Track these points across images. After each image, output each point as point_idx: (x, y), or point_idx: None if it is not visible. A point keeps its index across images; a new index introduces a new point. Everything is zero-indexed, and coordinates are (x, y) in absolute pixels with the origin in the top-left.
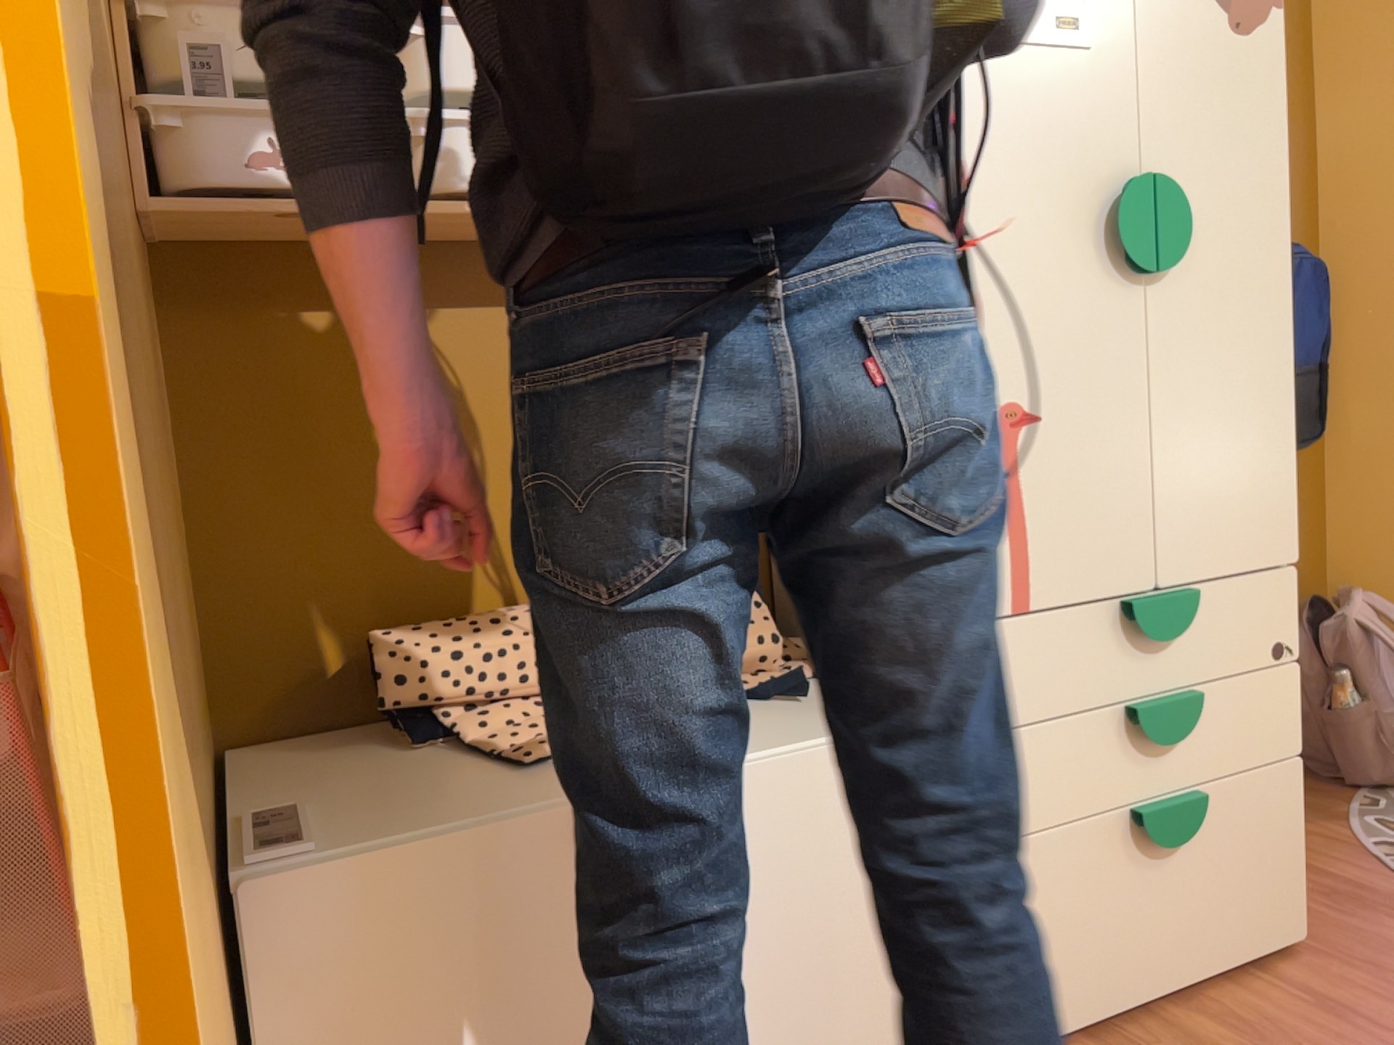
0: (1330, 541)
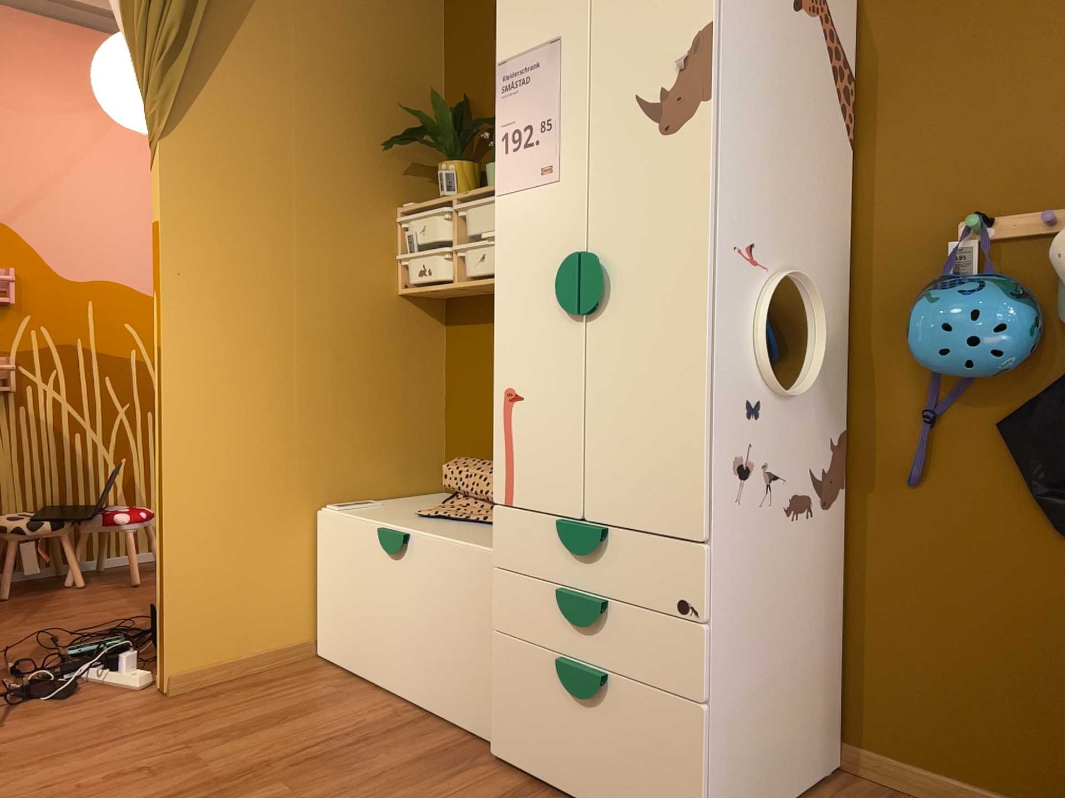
0: None
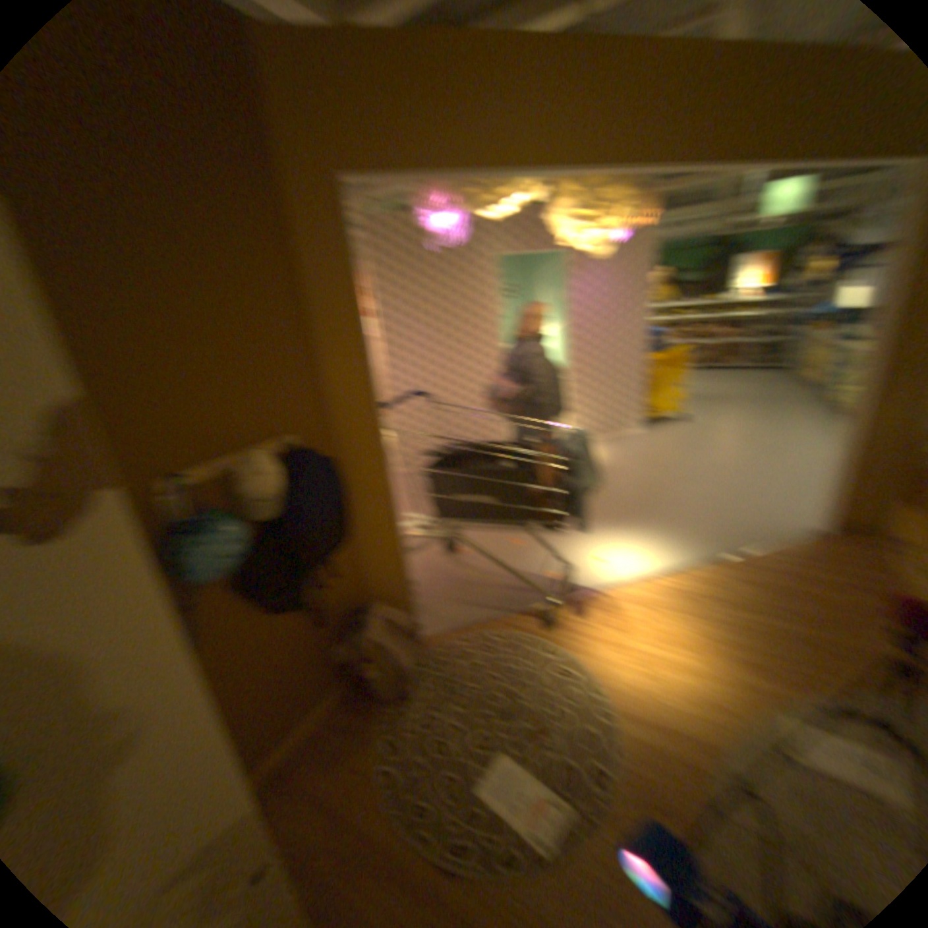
0: (360, 575)
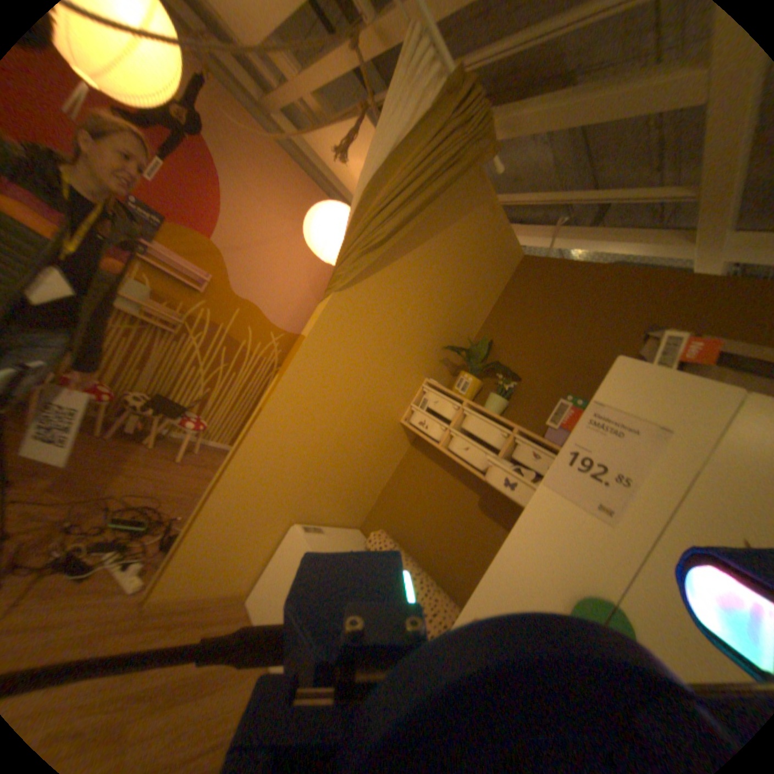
0: None
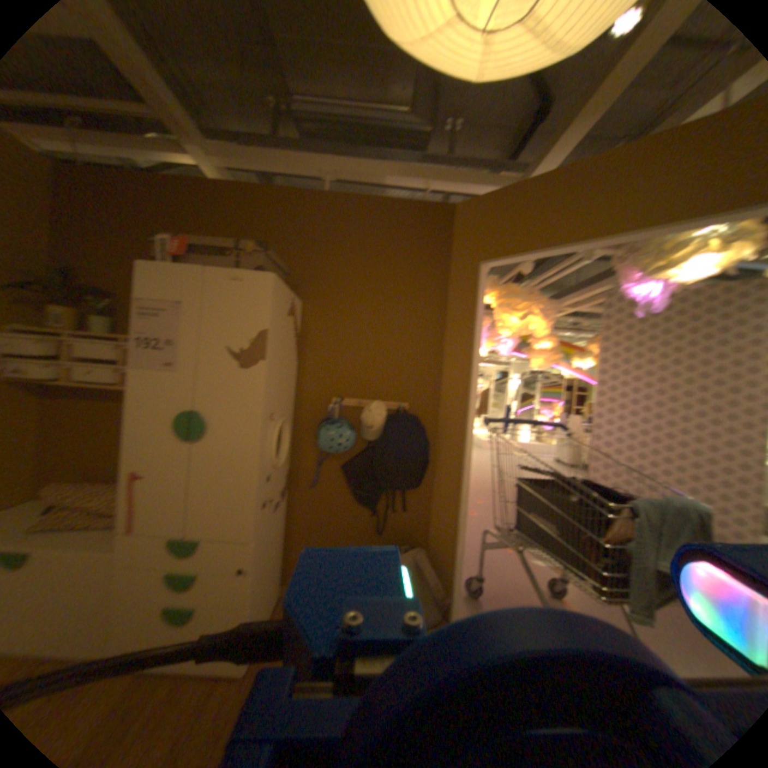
0: (429, 529)
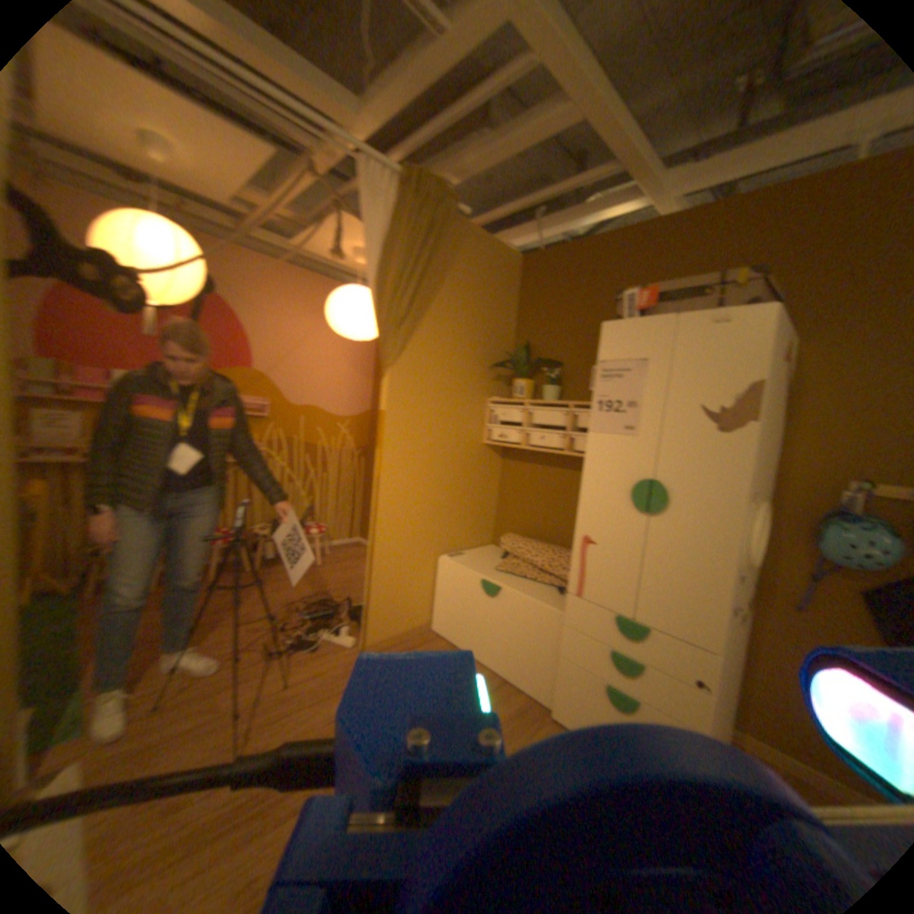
0: None
